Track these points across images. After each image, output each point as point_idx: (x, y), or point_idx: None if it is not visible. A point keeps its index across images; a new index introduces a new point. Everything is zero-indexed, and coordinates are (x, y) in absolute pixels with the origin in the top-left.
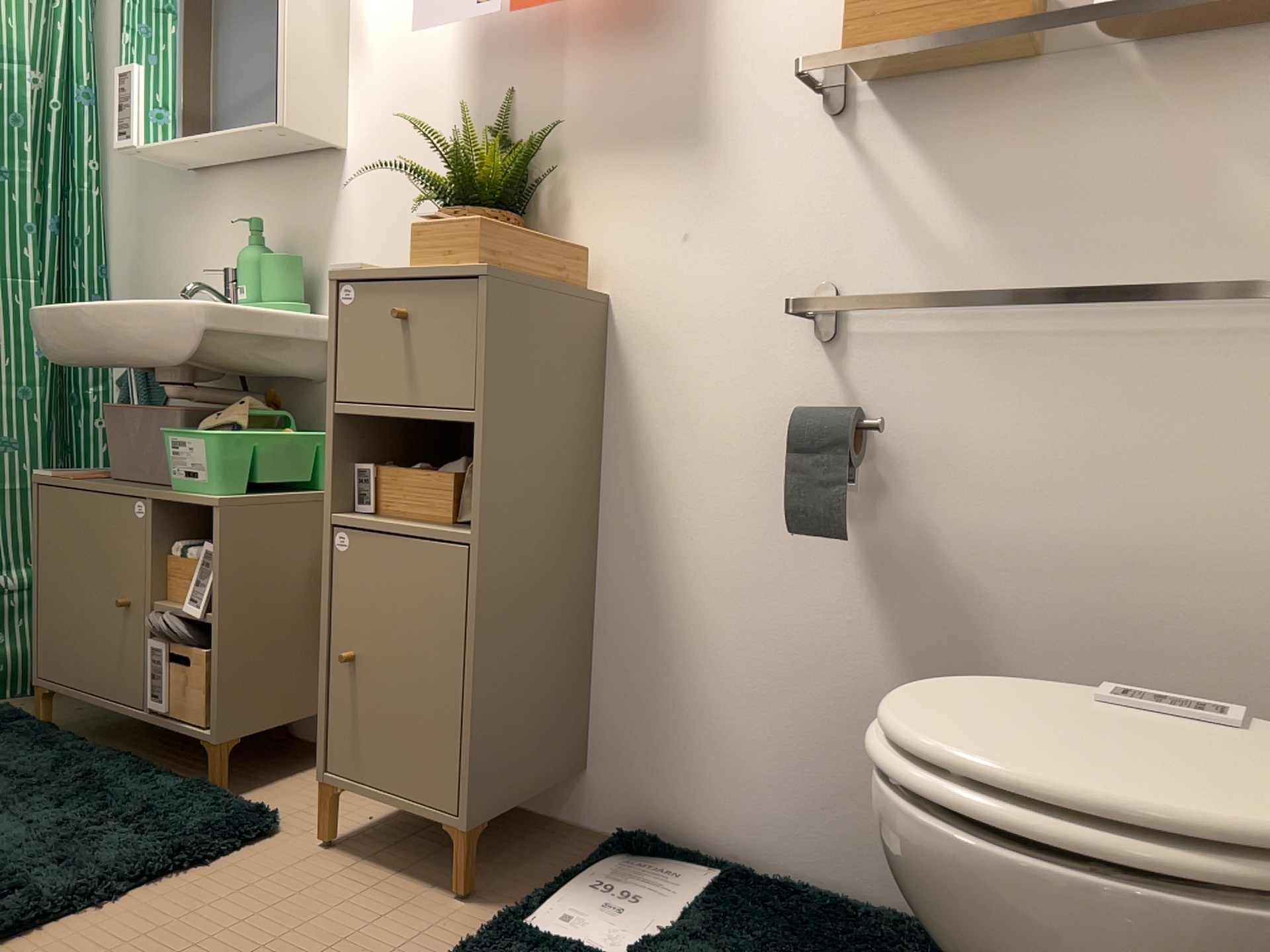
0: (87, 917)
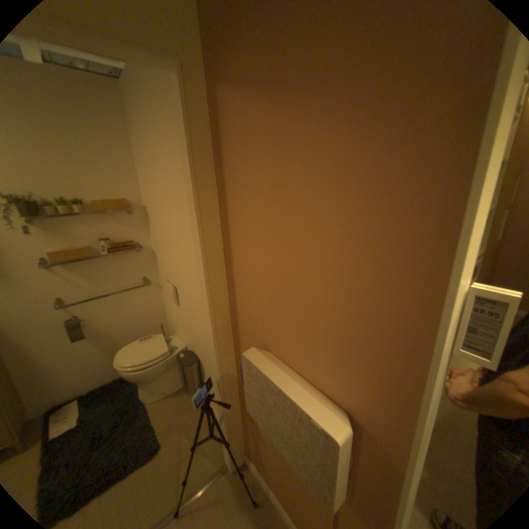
0: None
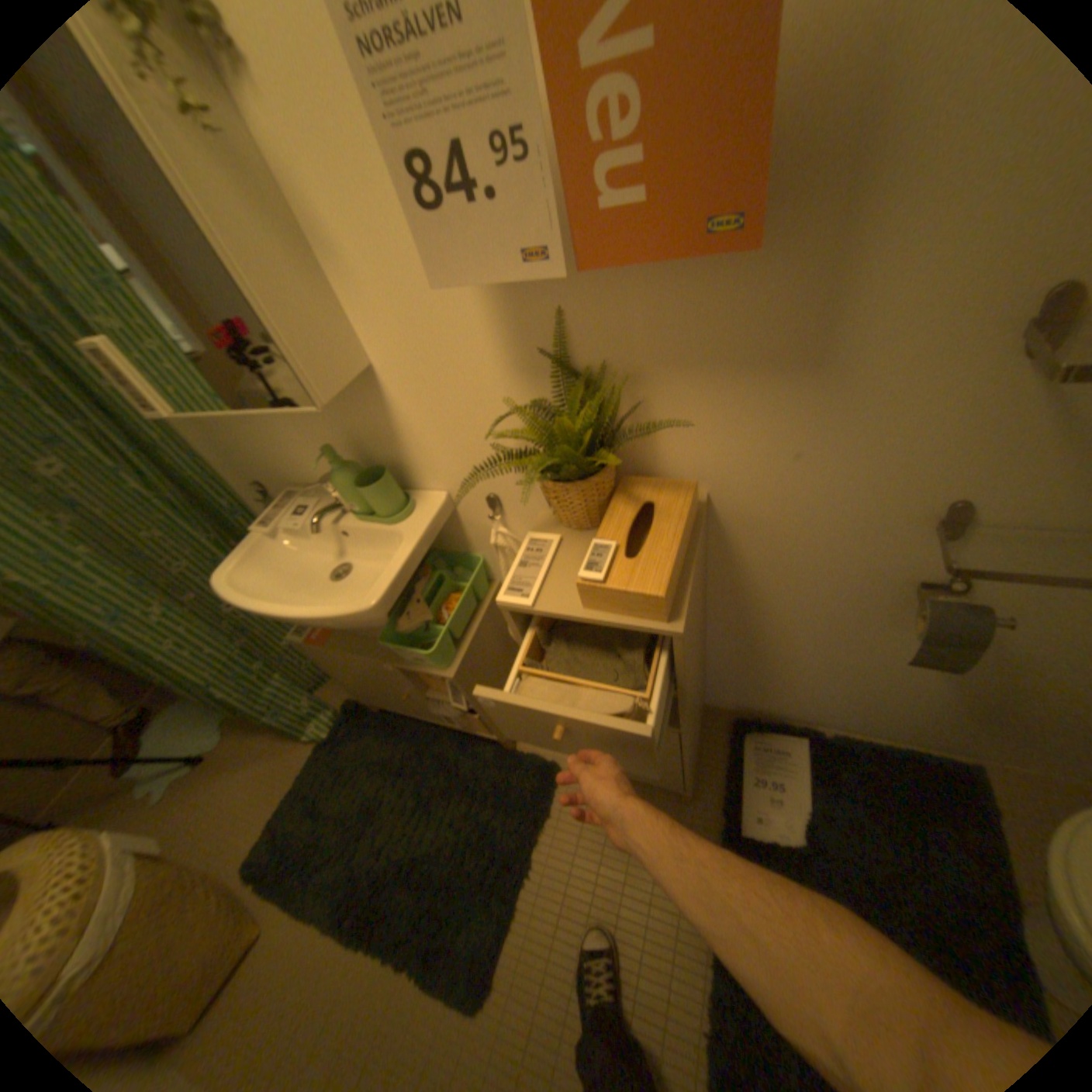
0: (528, 888)
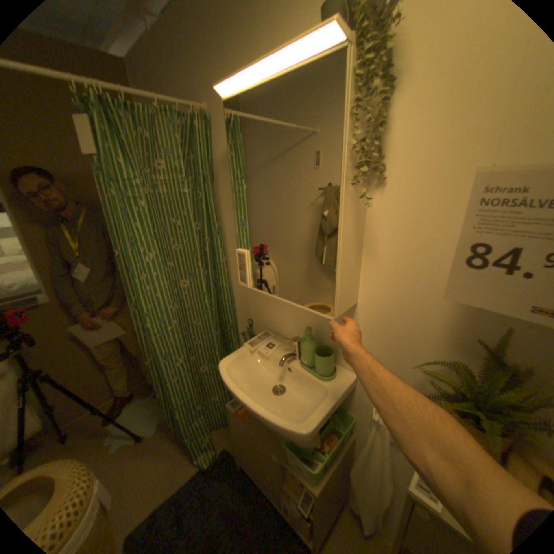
0: None
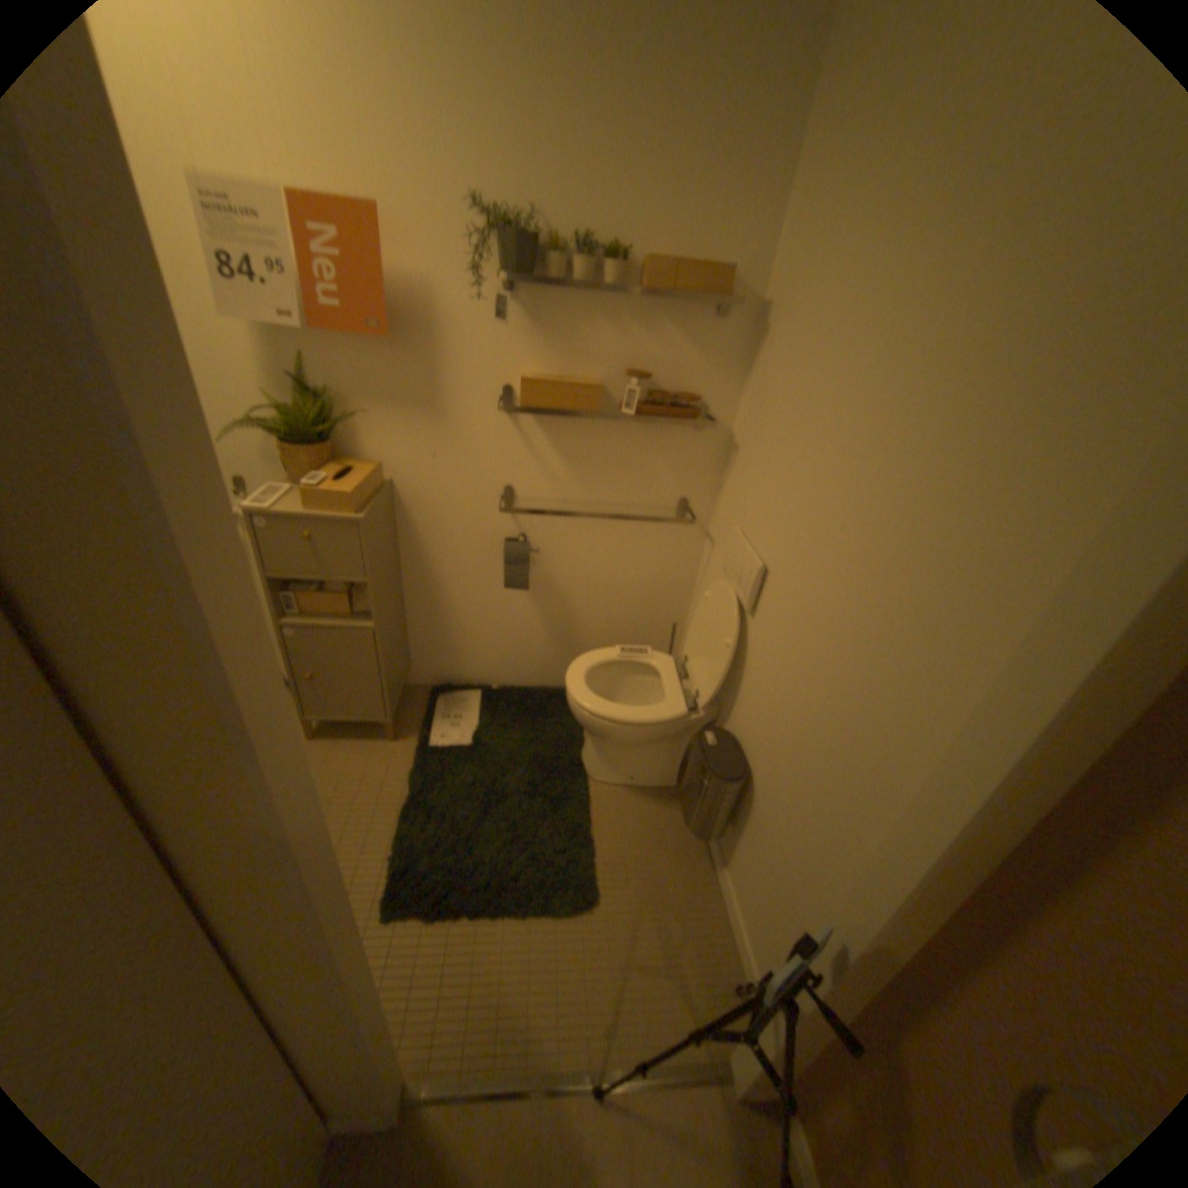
0: None
